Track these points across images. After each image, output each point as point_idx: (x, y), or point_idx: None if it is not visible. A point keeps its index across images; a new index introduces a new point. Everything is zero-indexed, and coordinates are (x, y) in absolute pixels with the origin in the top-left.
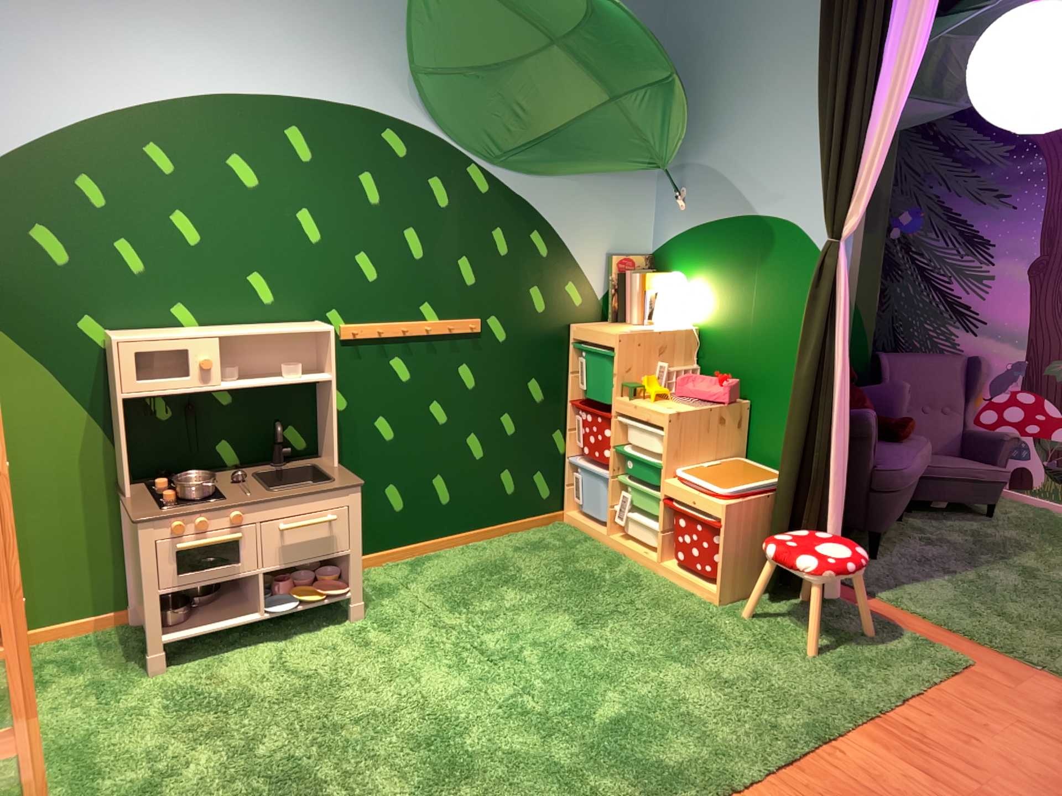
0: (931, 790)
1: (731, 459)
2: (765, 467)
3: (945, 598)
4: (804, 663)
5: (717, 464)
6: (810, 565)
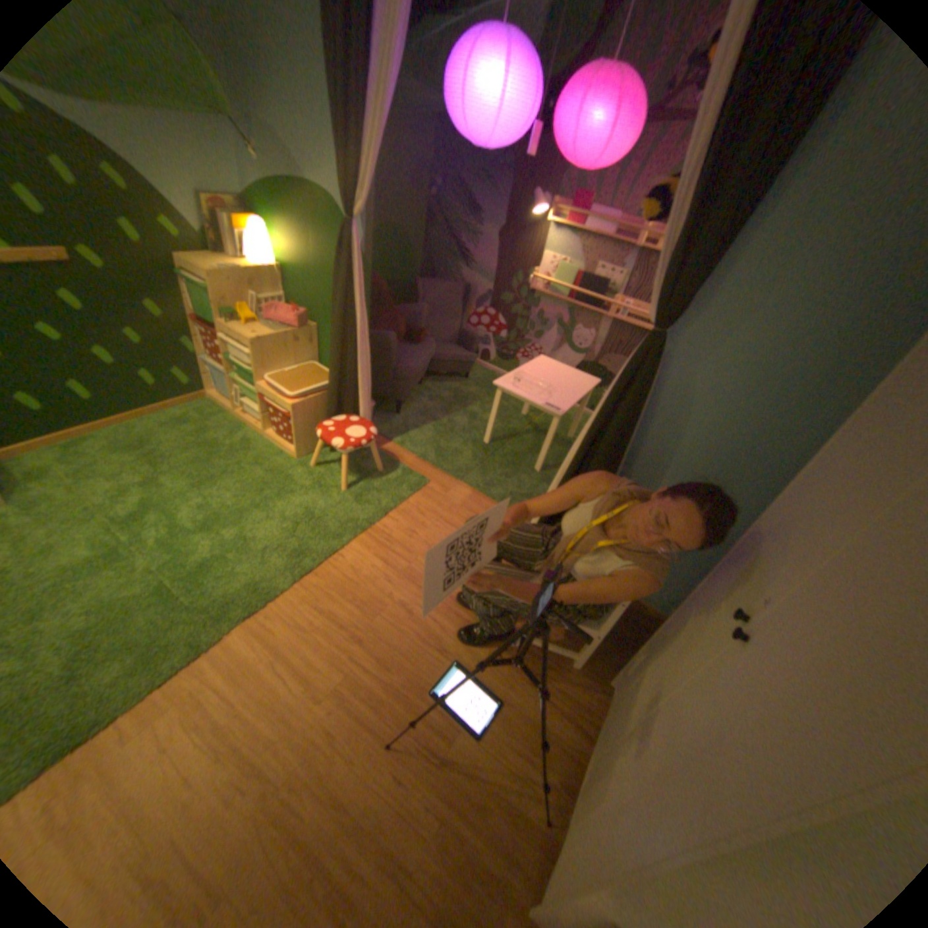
0: (382, 574)
1: (307, 365)
2: (327, 372)
3: (427, 440)
4: (337, 498)
5: (295, 370)
6: (339, 446)
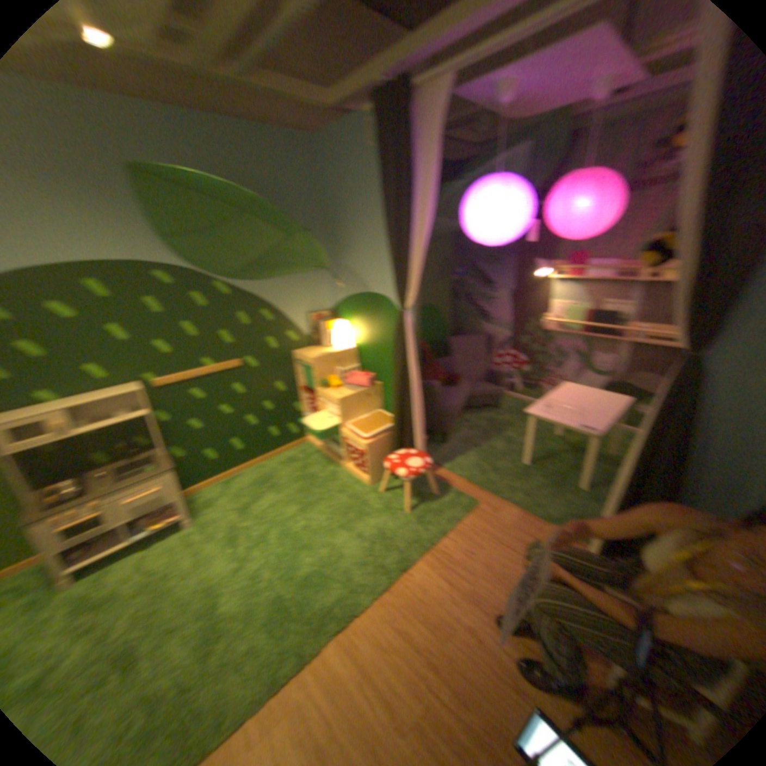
0: (448, 595)
1: (373, 412)
2: (388, 415)
3: (471, 464)
4: (402, 519)
5: (365, 417)
6: (401, 474)
